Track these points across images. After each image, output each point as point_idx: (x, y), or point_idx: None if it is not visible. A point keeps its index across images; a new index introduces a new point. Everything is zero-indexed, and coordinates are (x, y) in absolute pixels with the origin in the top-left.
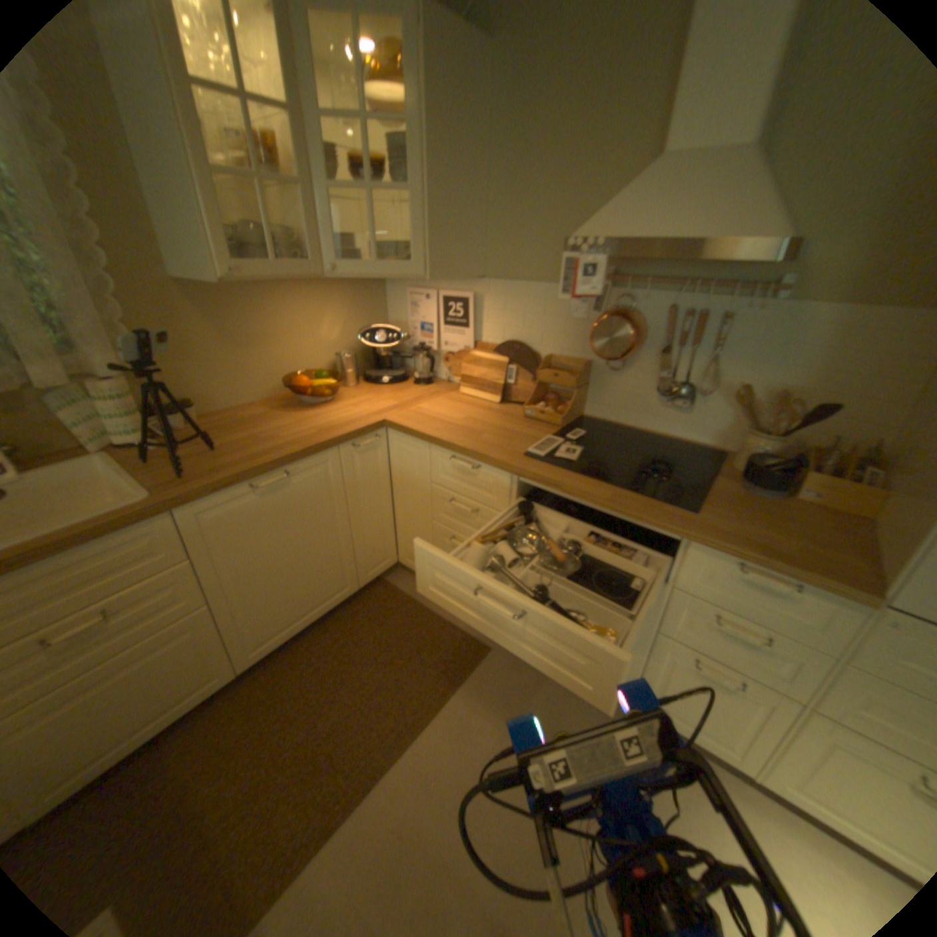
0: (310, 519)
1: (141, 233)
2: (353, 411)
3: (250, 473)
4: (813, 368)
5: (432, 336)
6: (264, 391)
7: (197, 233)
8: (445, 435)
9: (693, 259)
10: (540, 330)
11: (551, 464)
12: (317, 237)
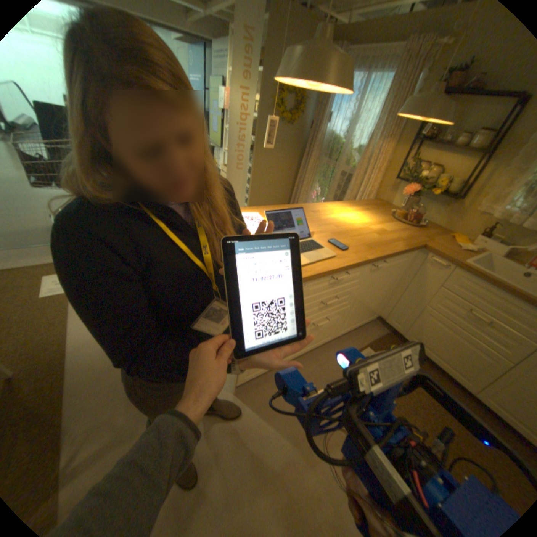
0: None
1: None
2: None
3: None
4: None
5: None
6: None
7: None
8: None
9: None
10: None
11: None
12: None
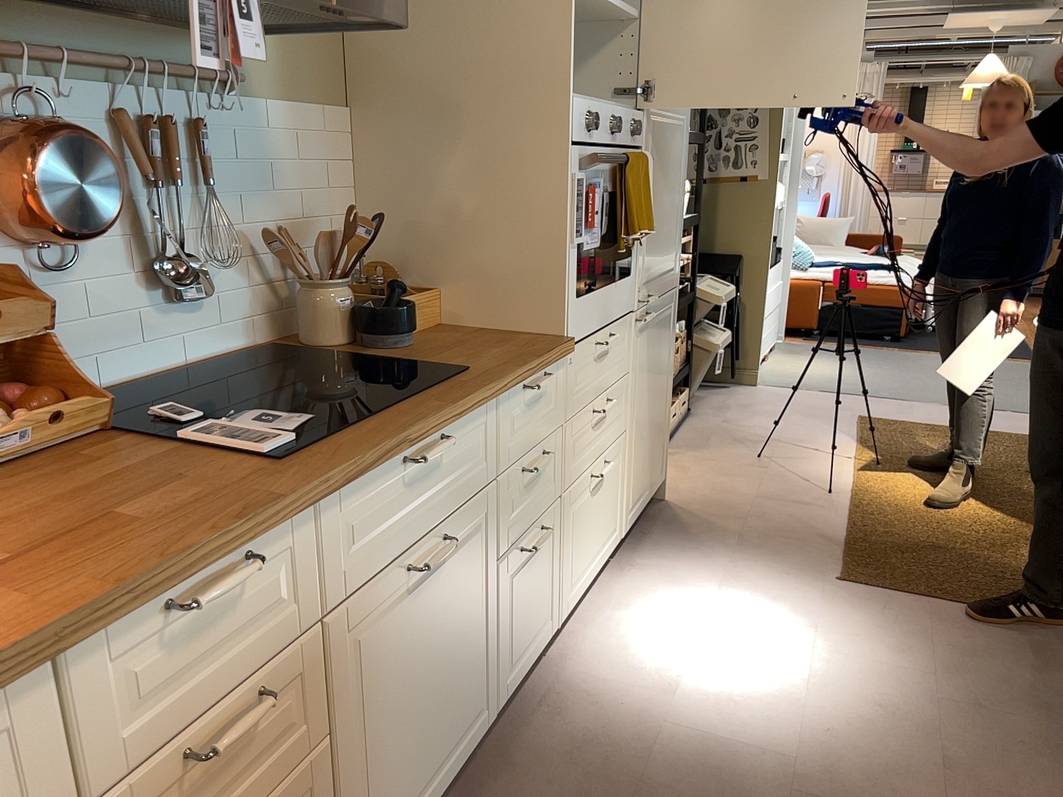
0: None
1: None
2: None
3: None
4: (293, 193)
5: None
6: None
7: None
8: (99, 572)
9: (117, 29)
10: None
11: (330, 437)
12: None
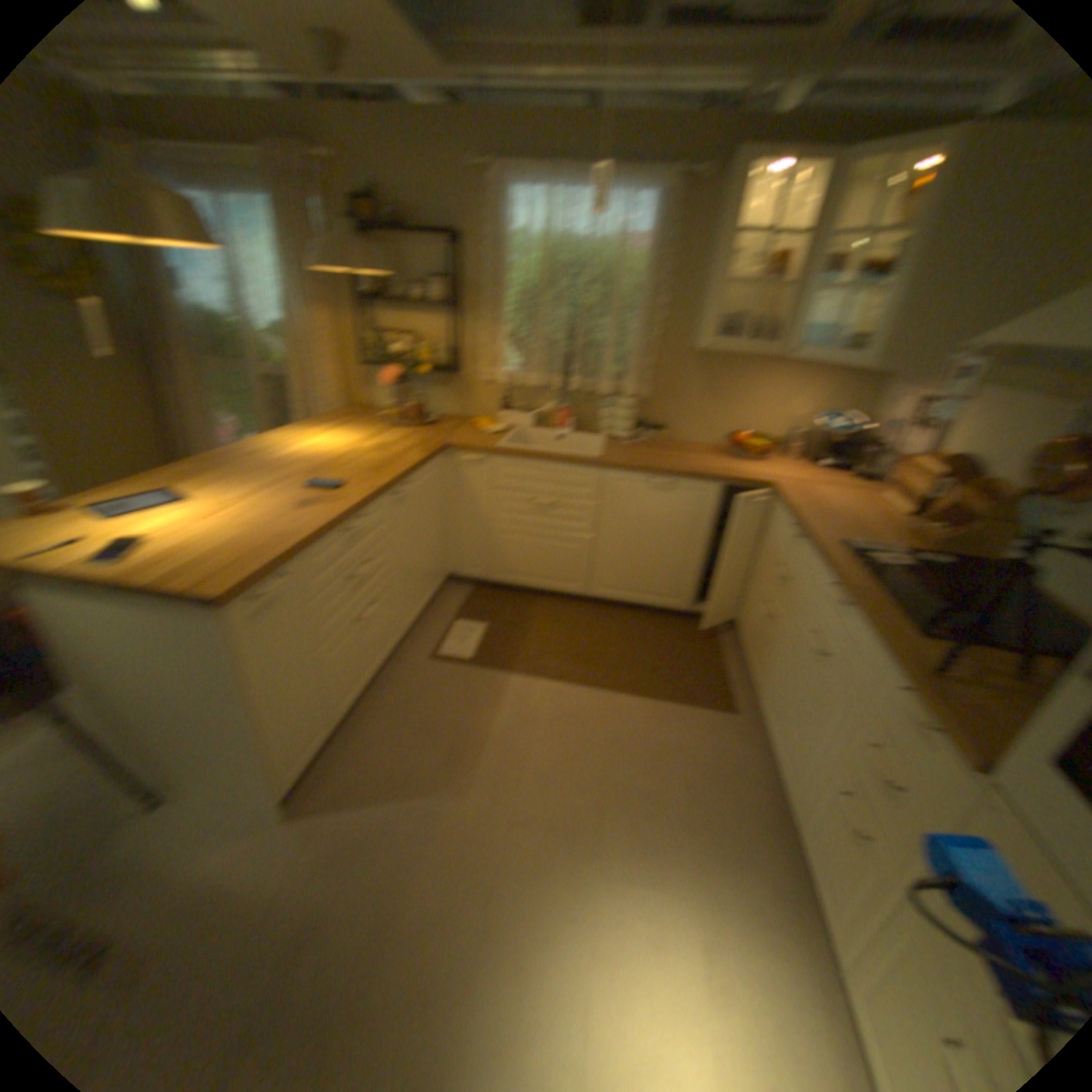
0: (677, 525)
1: (692, 317)
2: (762, 470)
3: (653, 470)
4: None
5: (897, 436)
6: (720, 438)
7: (708, 318)
8: (803, 507)
9: None
10: (1003, 450)
11: (854, 556)
12: (798, 326)
